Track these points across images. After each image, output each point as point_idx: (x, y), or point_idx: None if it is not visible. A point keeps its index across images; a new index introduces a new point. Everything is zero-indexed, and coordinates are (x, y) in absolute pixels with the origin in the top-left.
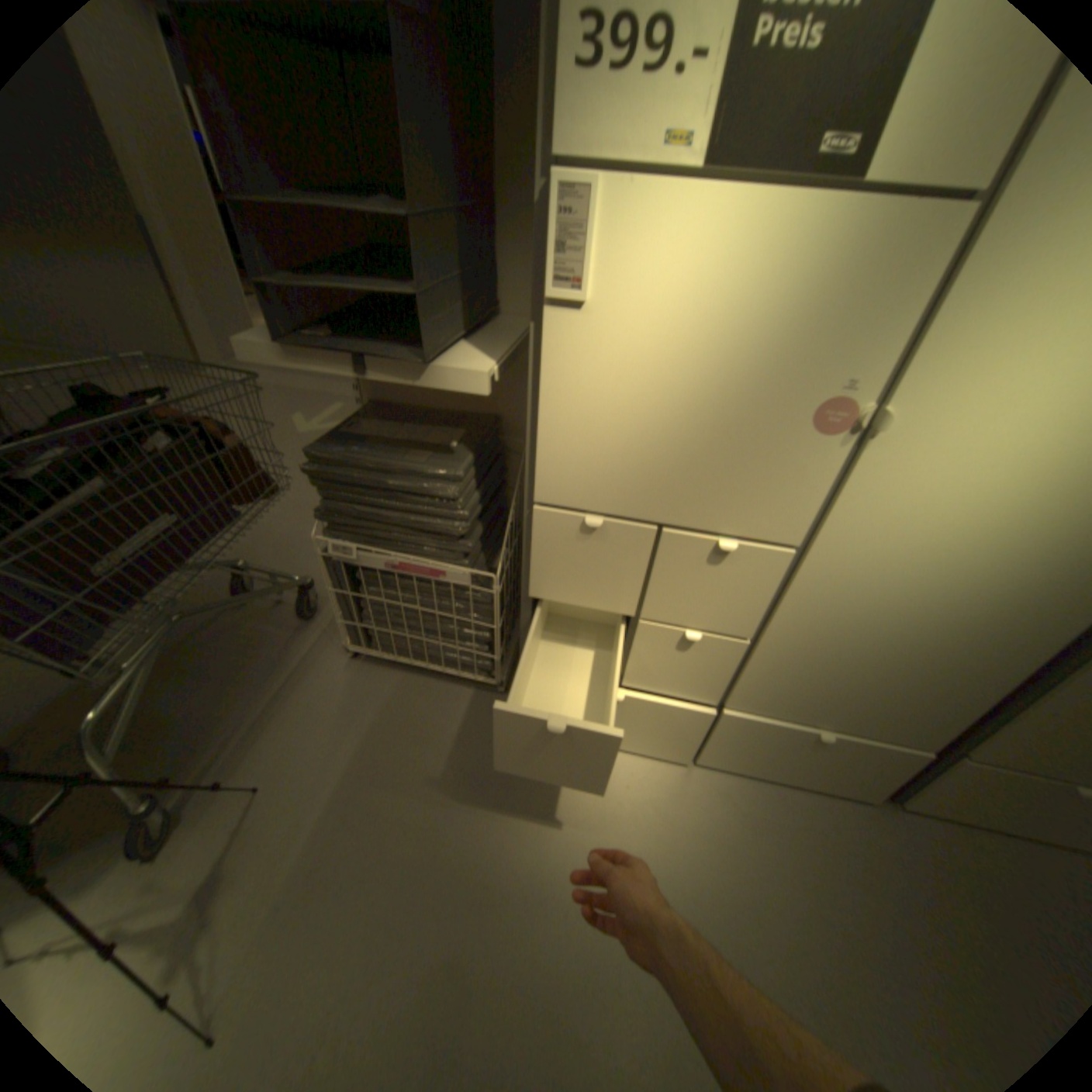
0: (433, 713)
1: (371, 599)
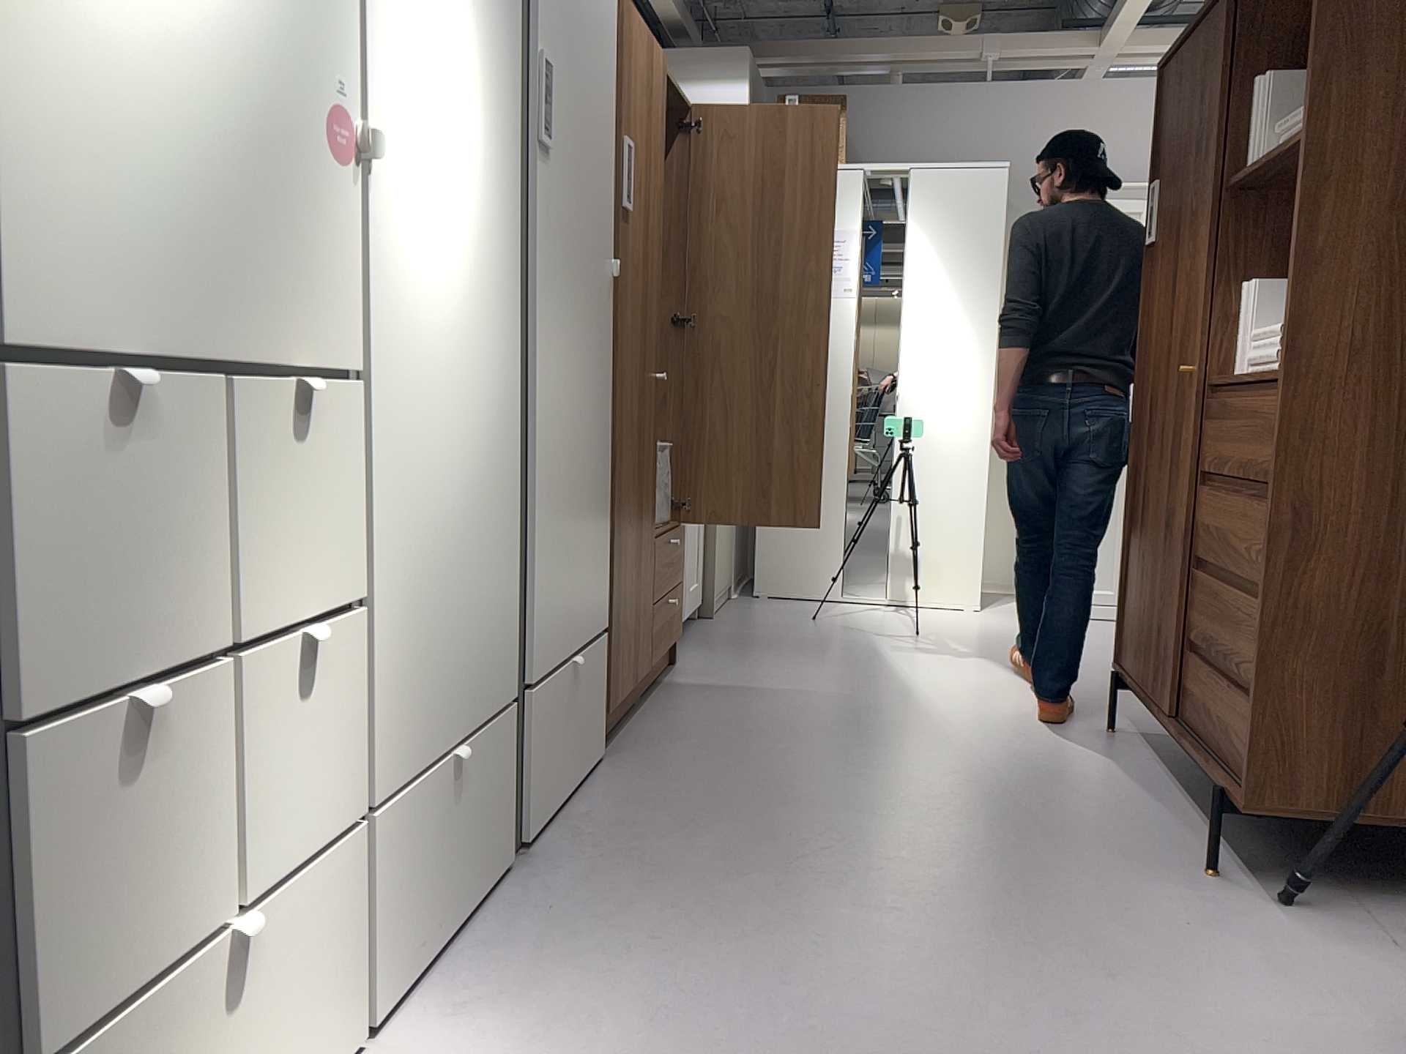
0: None
1: None
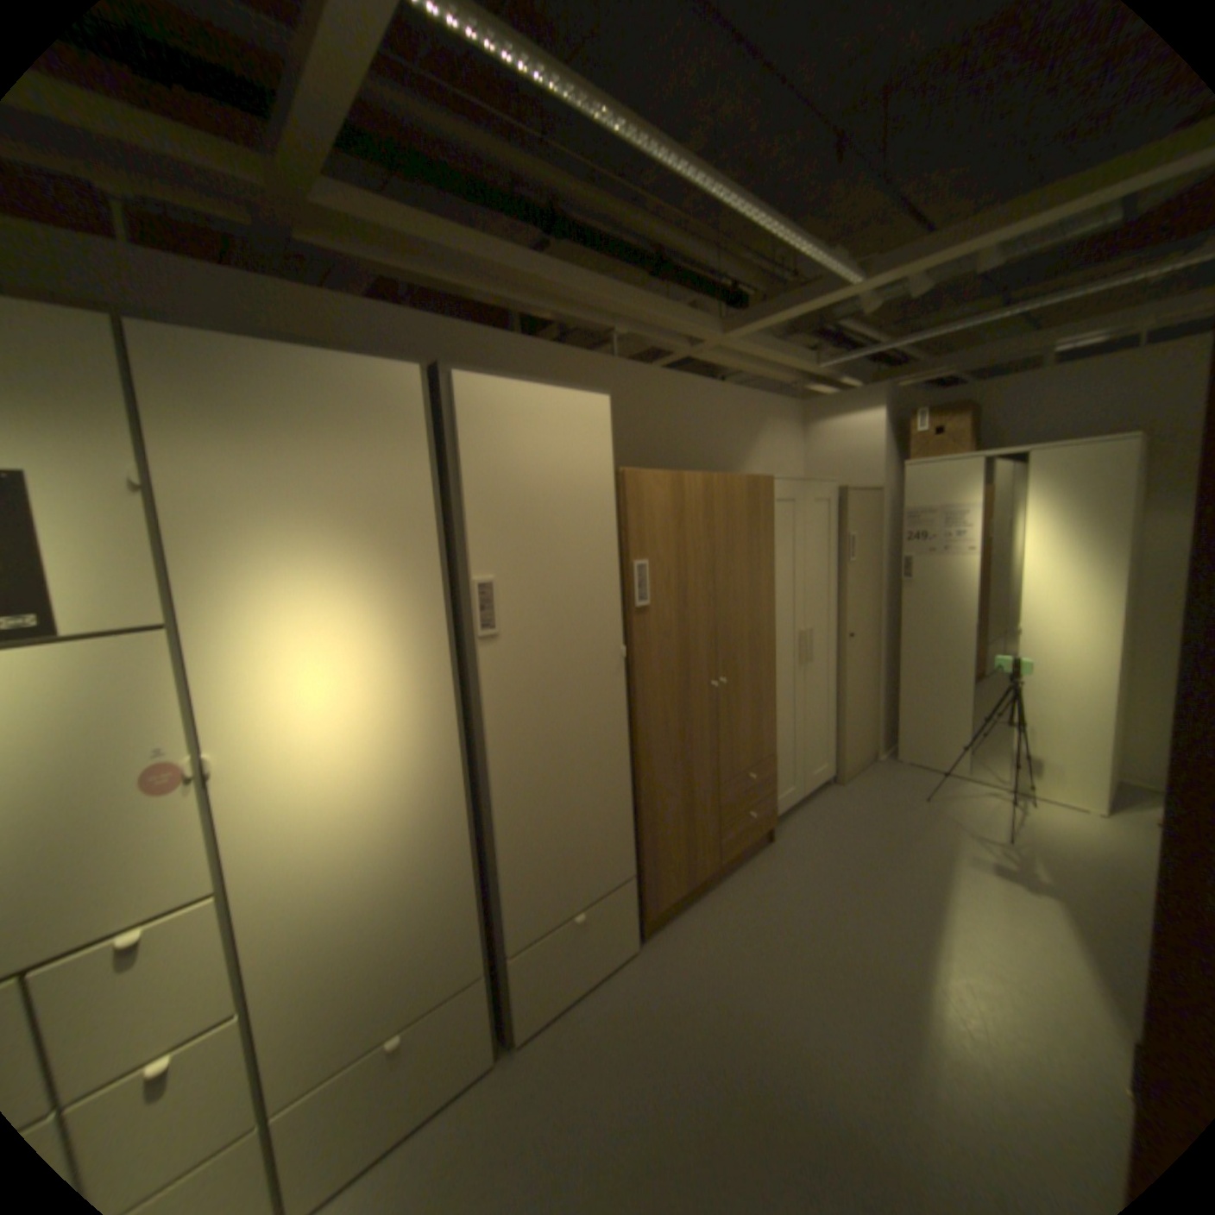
0: None
1: None
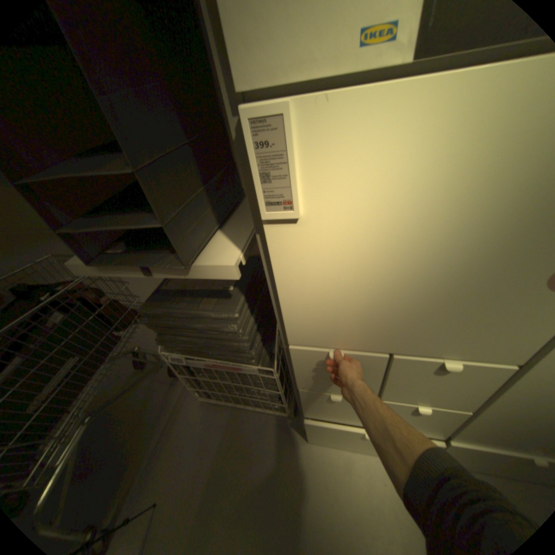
0: (252, 436)
1: (202, 379)
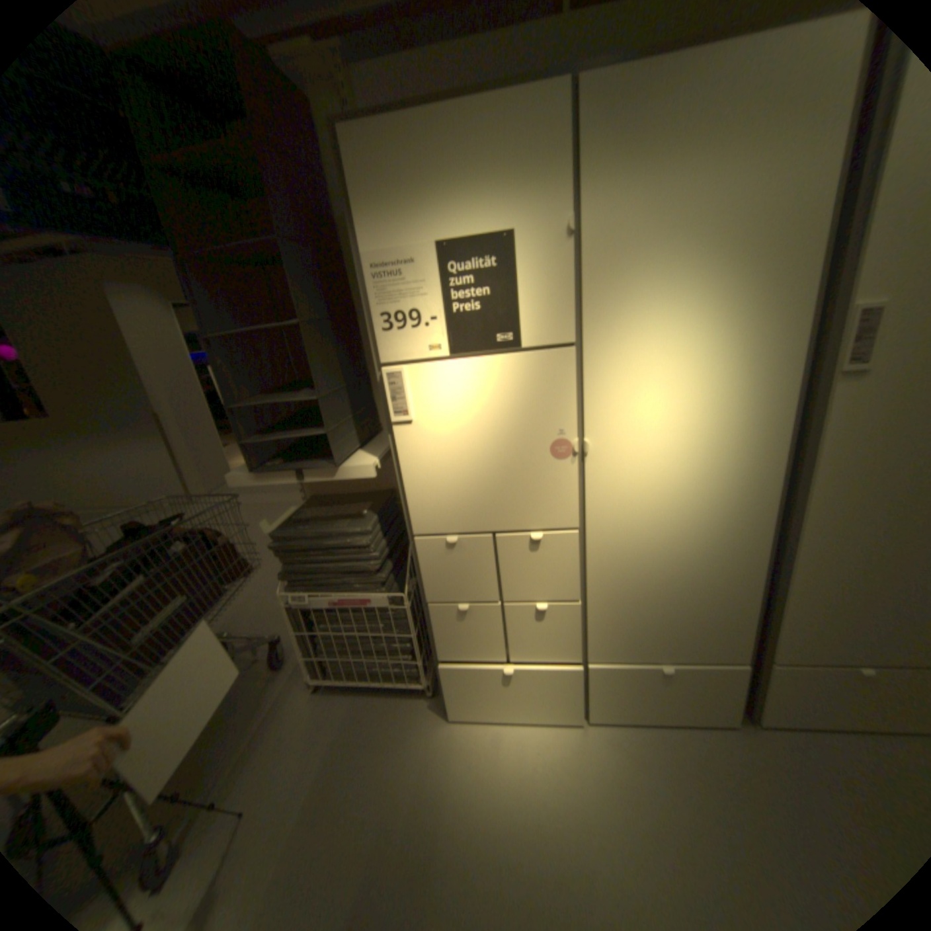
0: (378, 725)
1: (321, 635)
